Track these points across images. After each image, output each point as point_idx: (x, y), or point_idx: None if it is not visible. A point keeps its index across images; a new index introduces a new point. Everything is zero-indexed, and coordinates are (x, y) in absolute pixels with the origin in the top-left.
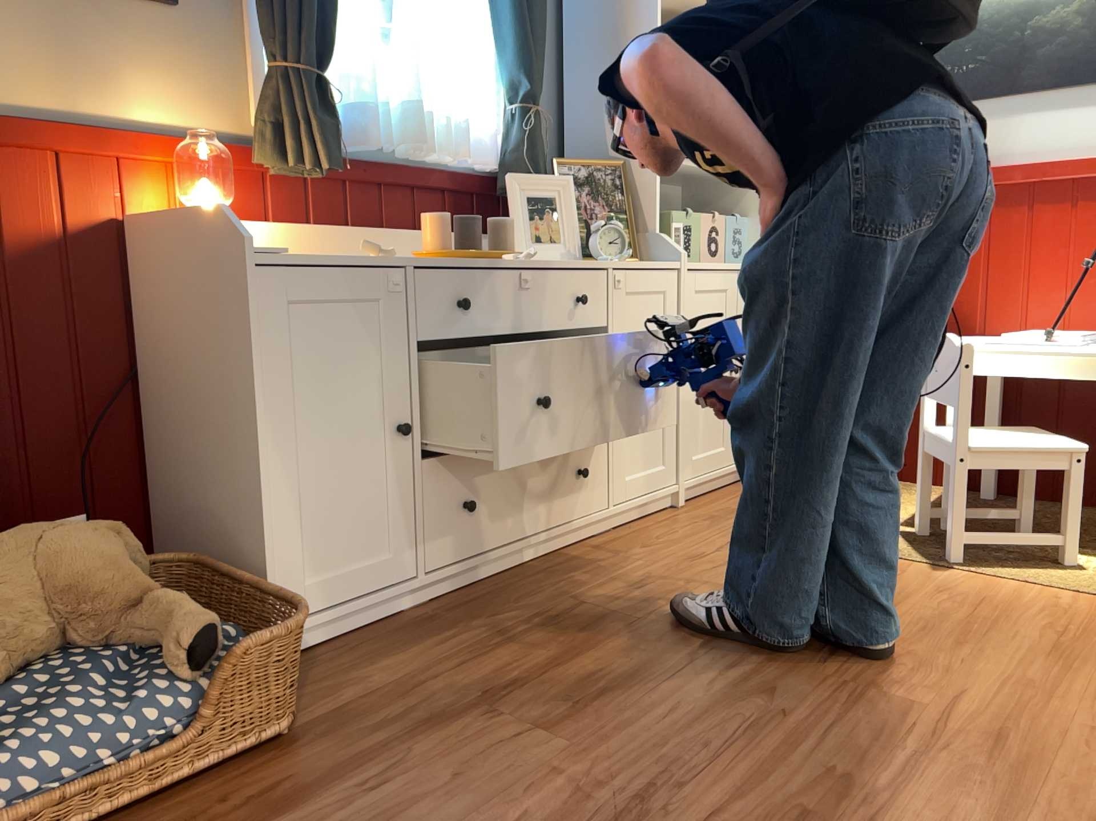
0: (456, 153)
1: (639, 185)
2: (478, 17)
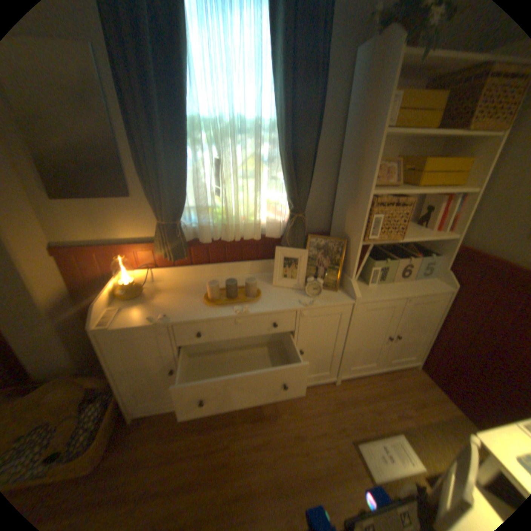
0: (253, 236)
1: (351, 252)
2: (277, 168)
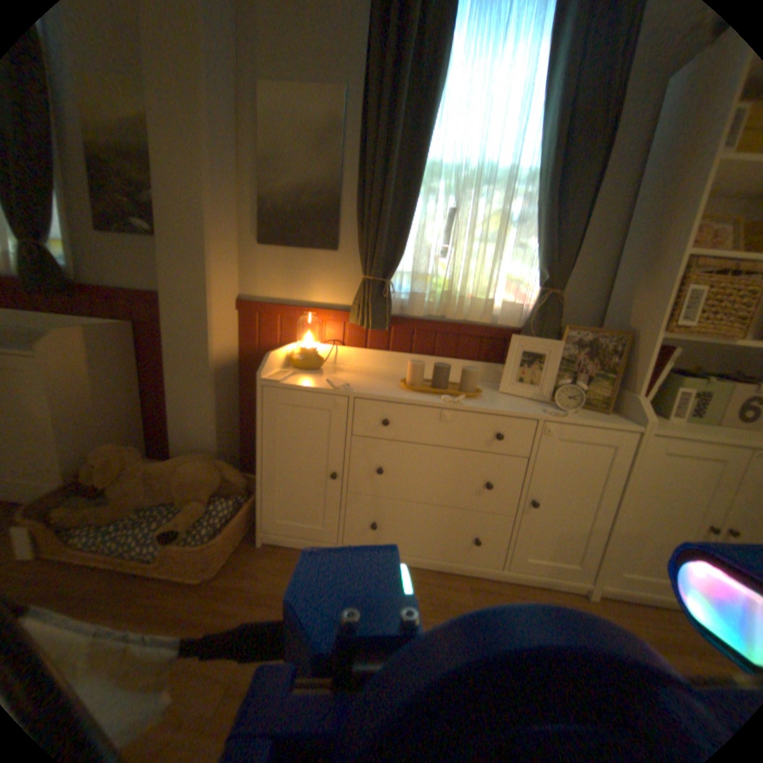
0: (480, 319)
1: (640, 354)
2: (530, 229)
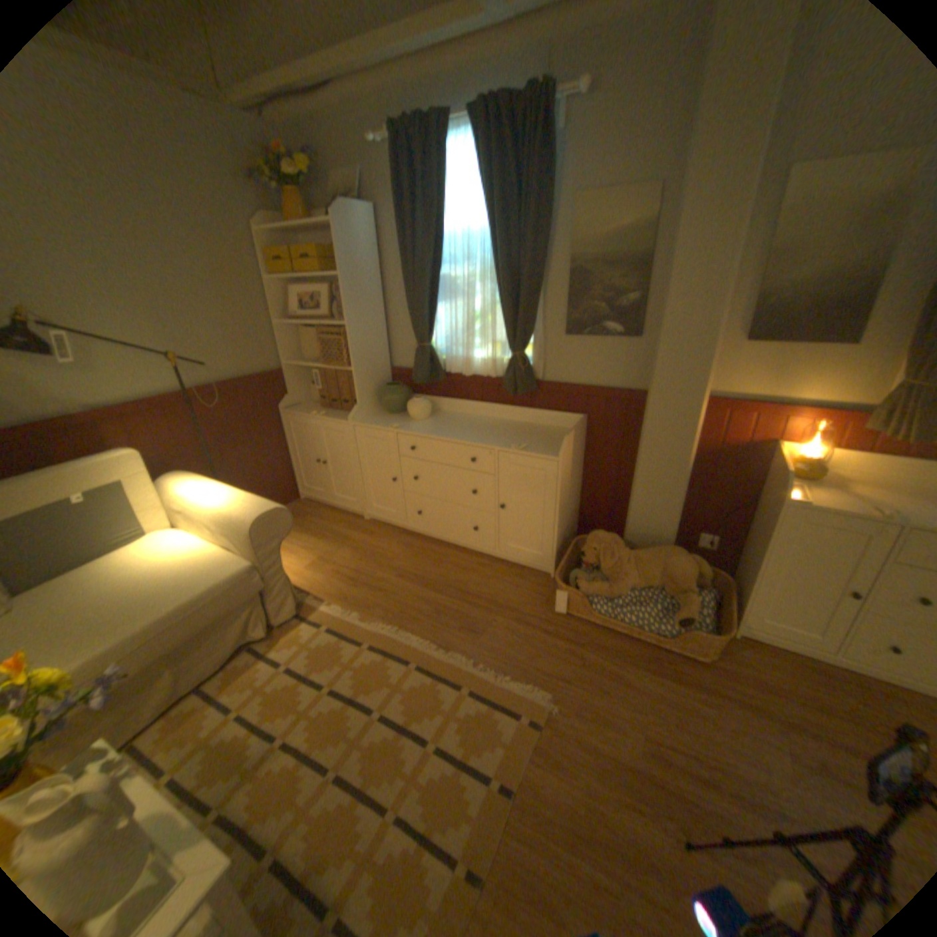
0: None
1: None
2: None
